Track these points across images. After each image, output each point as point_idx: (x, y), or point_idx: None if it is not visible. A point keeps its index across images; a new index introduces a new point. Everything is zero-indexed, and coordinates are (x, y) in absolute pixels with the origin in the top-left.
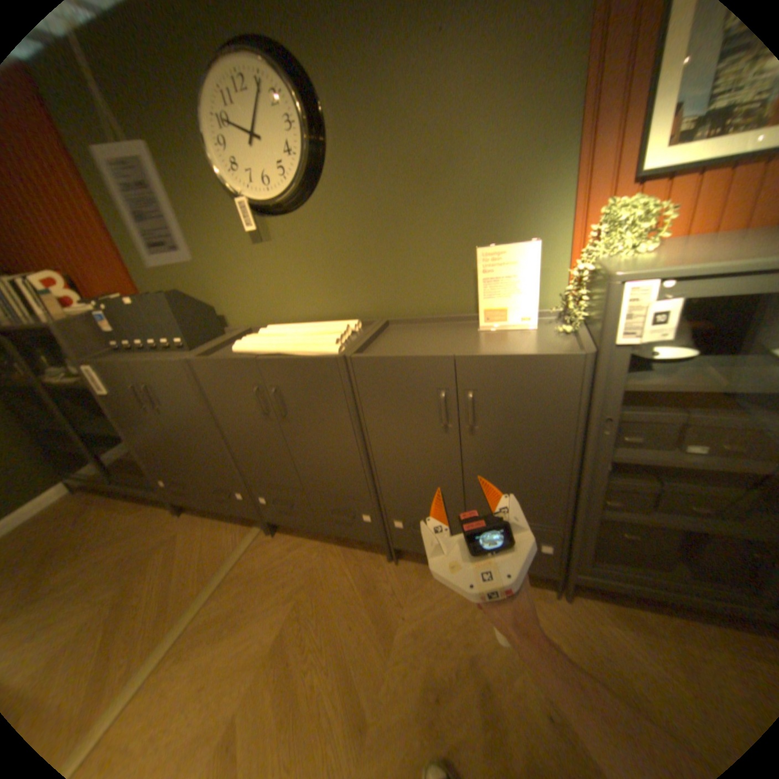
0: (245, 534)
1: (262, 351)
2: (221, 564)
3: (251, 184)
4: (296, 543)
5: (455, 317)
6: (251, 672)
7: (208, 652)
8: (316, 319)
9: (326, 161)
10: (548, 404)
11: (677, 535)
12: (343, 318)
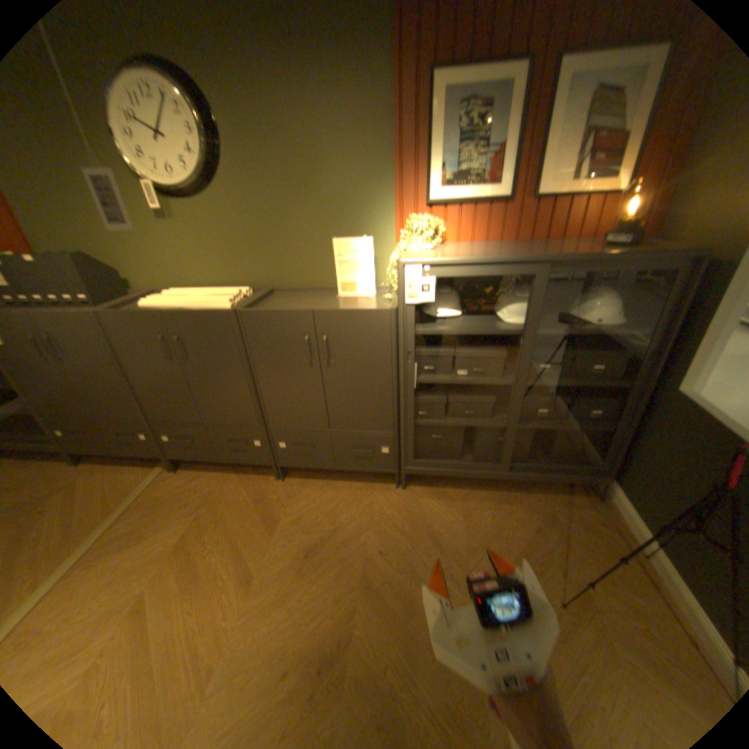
0: (148, 474)
1: (165, 306)
2: (125, 497)
3: (154, 169)
4: (197, 476)
5: (323, 287)
6: (157, 565)
7: (116, 558)
8: (214, 286)
9: (220, 160)
10: (373, 343)
11: (460, 431)
12: (237, 285)
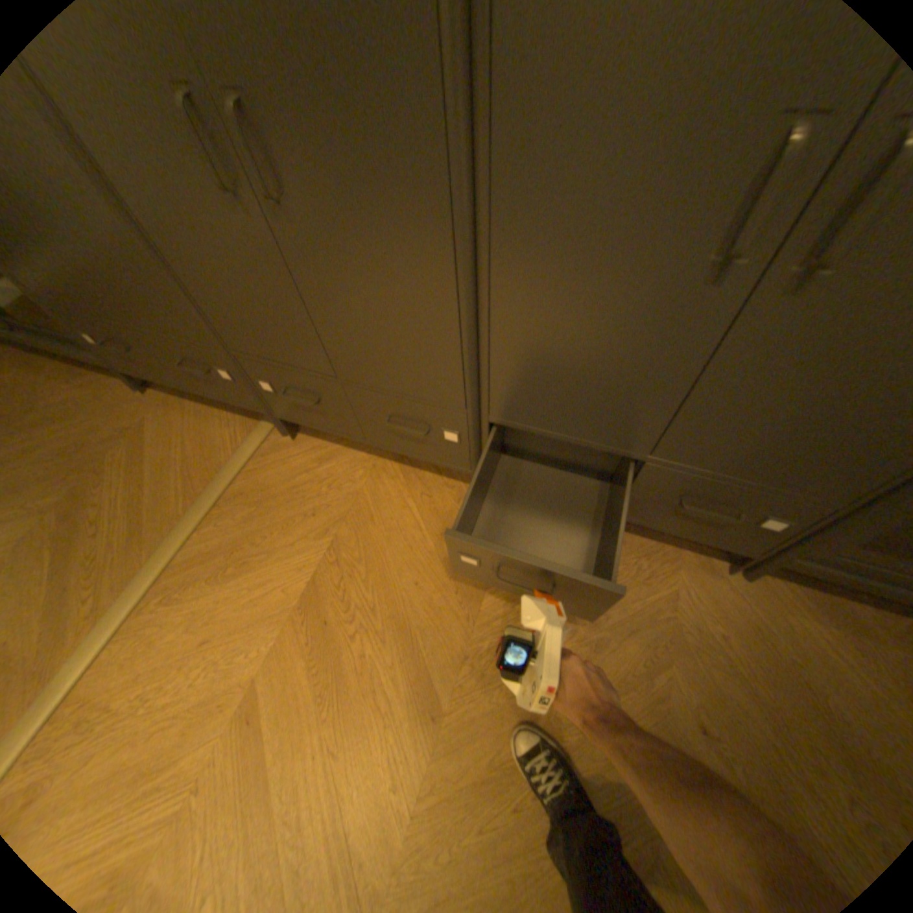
0: (251, 431)
1: None
2: (217, 473)
3: None
4: (331, 453)
5: None
6: (274, 629)
7: (209, 596)
8: None
9: None
10: None
11: None
12: None
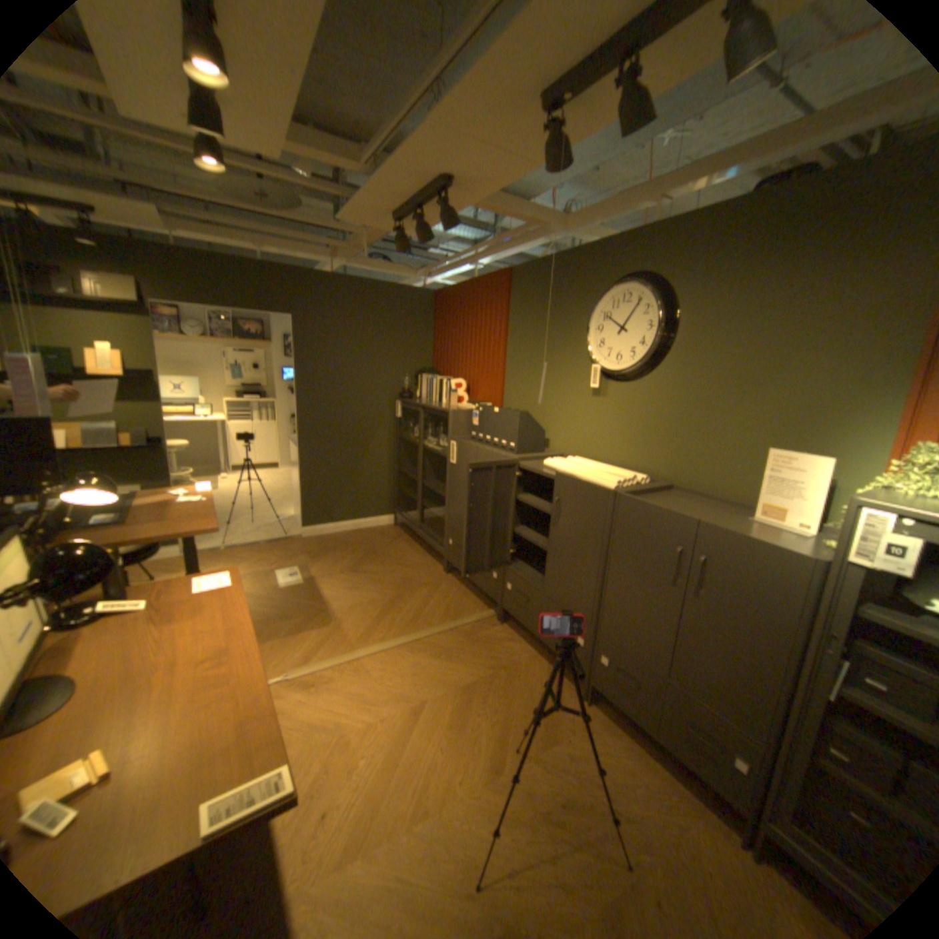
0: (485, 611)
1: (563, 470)
2: (460, 619)
3: (609, 357)
4: (517, 640)
5: (740, 503)
6: (448, 689)
7: (429, 660)
8: (617, 465)
9: (672, 353)
10: (775, 595)
11: None
12: (639, 471)
